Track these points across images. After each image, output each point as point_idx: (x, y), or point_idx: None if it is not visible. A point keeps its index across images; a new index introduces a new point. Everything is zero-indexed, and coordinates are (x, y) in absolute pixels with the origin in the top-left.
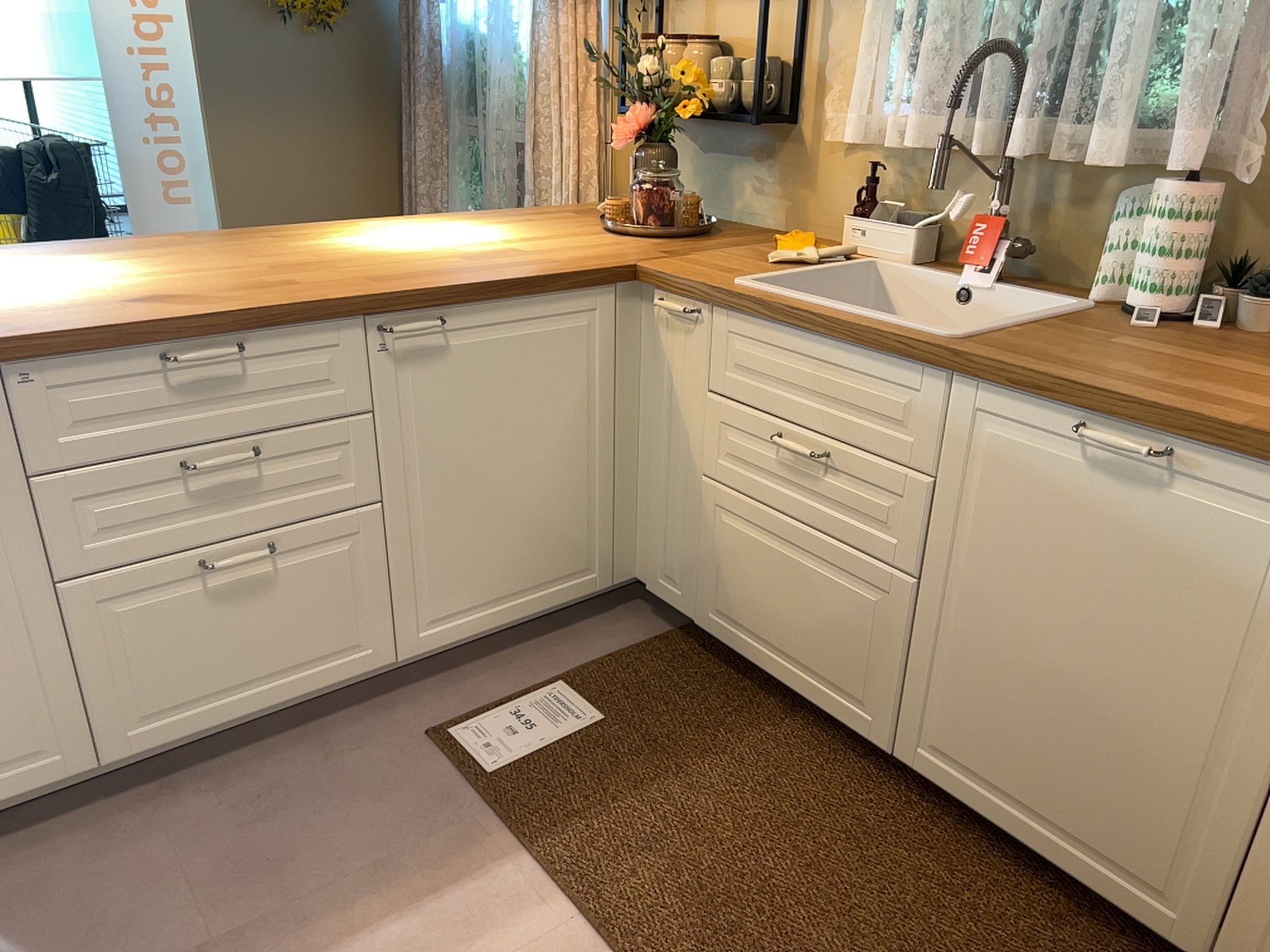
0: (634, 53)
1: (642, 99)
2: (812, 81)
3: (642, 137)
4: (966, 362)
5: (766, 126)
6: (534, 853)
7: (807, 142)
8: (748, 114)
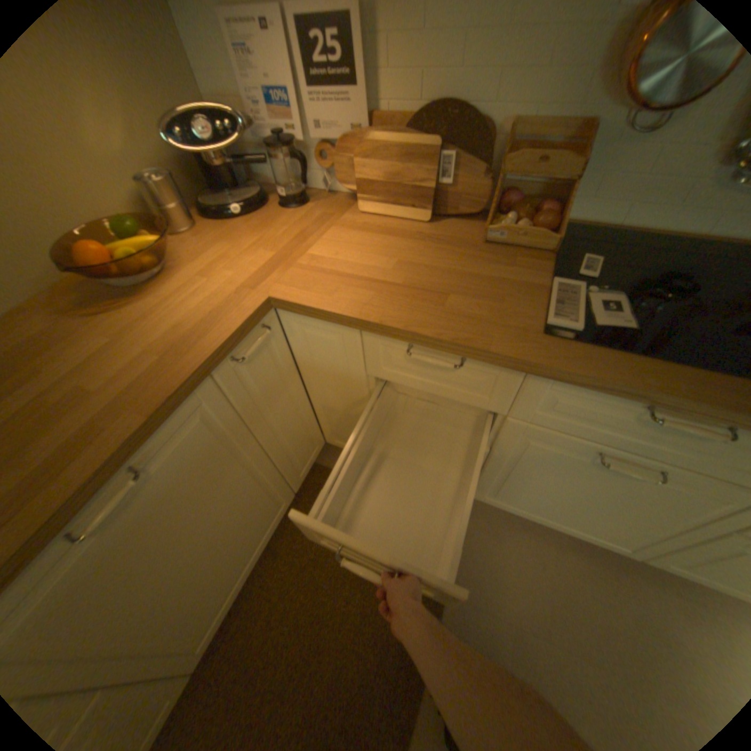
0: None
1: None
2: None
3: None
4: None
5: None
6: None
7: None
8: None
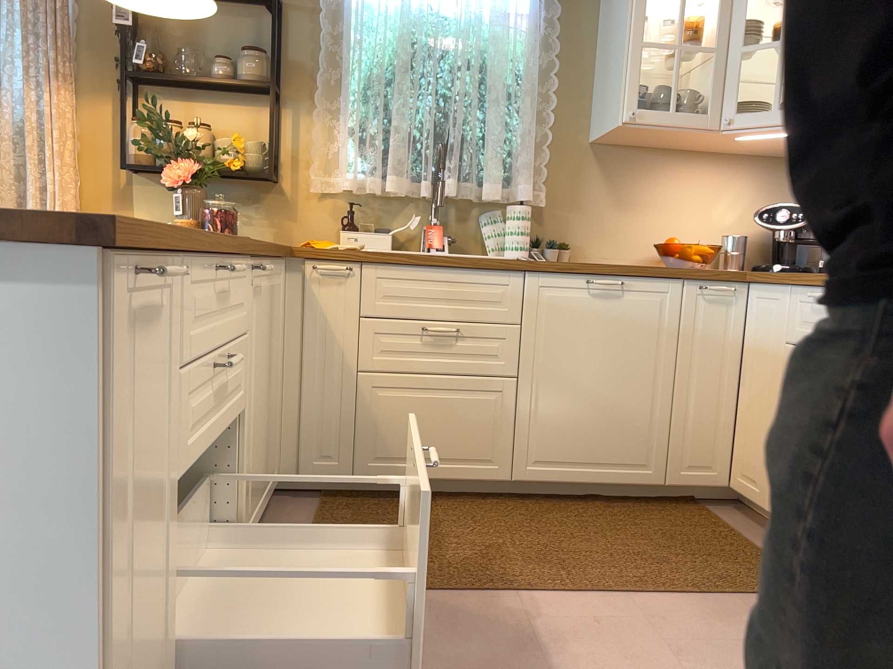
0: (165, 126)
1: (190, 155)
2: (291, 157)
3: (190, 180)
4: (536, 264)
5: (254, 182)
6: (455, 591)
7: (290, 192)
8: (249, 173)
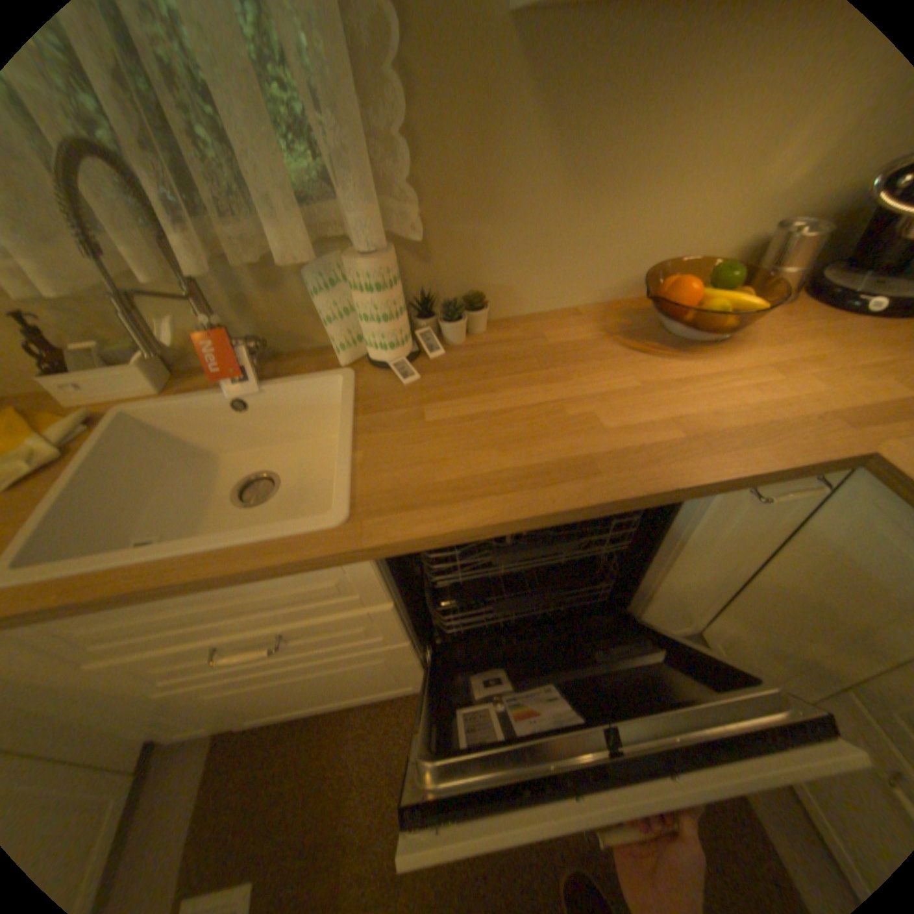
0: None
1: None
2: None
3: None
4: (388, 547)
5: None
6: None
7: None
8: None
